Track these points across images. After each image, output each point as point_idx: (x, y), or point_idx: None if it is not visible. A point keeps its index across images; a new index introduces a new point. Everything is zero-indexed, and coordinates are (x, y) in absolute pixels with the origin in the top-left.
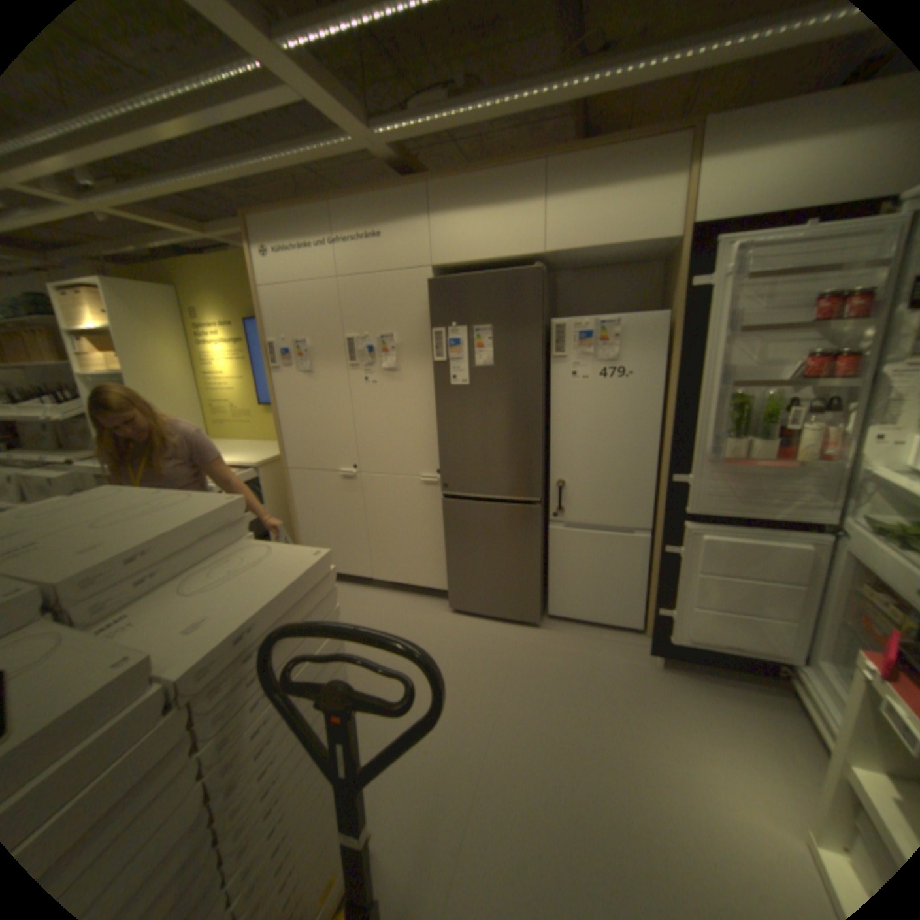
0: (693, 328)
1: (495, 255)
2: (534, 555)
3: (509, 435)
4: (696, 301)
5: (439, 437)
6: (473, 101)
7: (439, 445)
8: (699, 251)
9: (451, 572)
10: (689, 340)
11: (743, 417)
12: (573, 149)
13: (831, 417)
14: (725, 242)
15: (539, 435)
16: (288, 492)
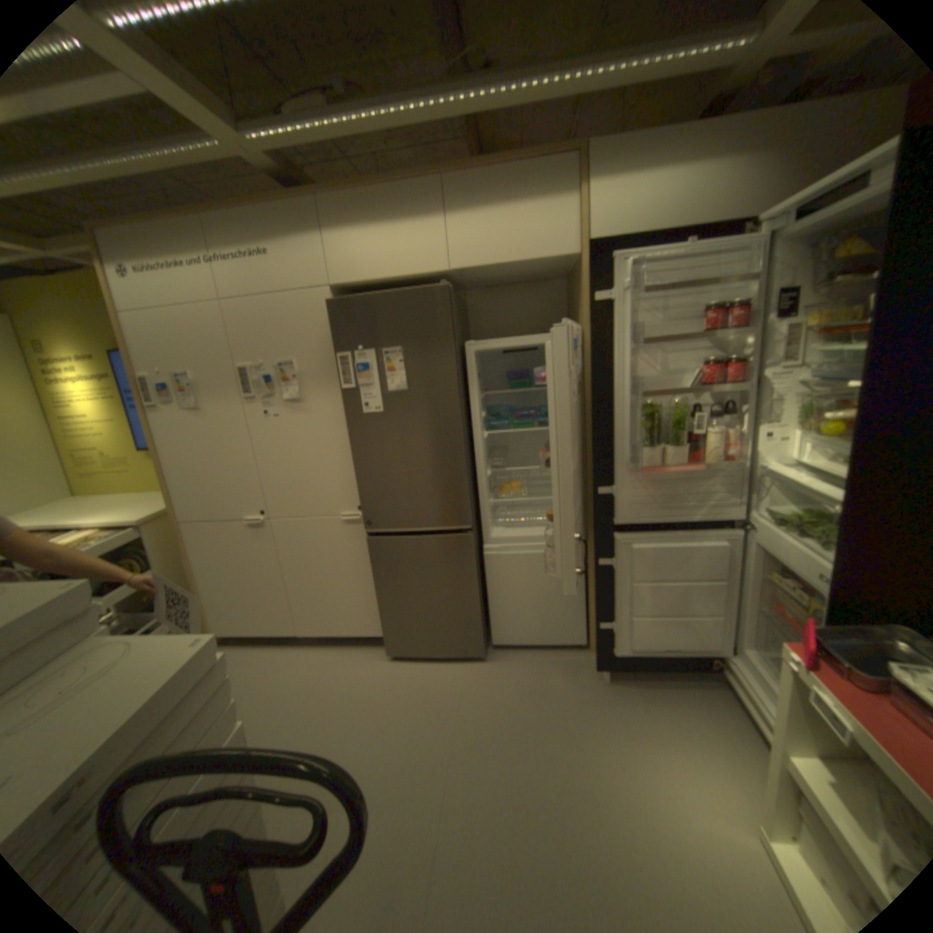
0: (599, 341)
1: (397, 272)
2: (471, 585)
3: (432, 462)
4: (599, 315)
5: (356, 470)
6: (356, 109)
7: (357, 479)
8: (597, 267)
9: (384, 616)
10: (597, 354)
11: (654, 425)
12: (467, 165)
13: (728, 420)
14: (619, 258)
15: (463, 459)
16: (180, 551)
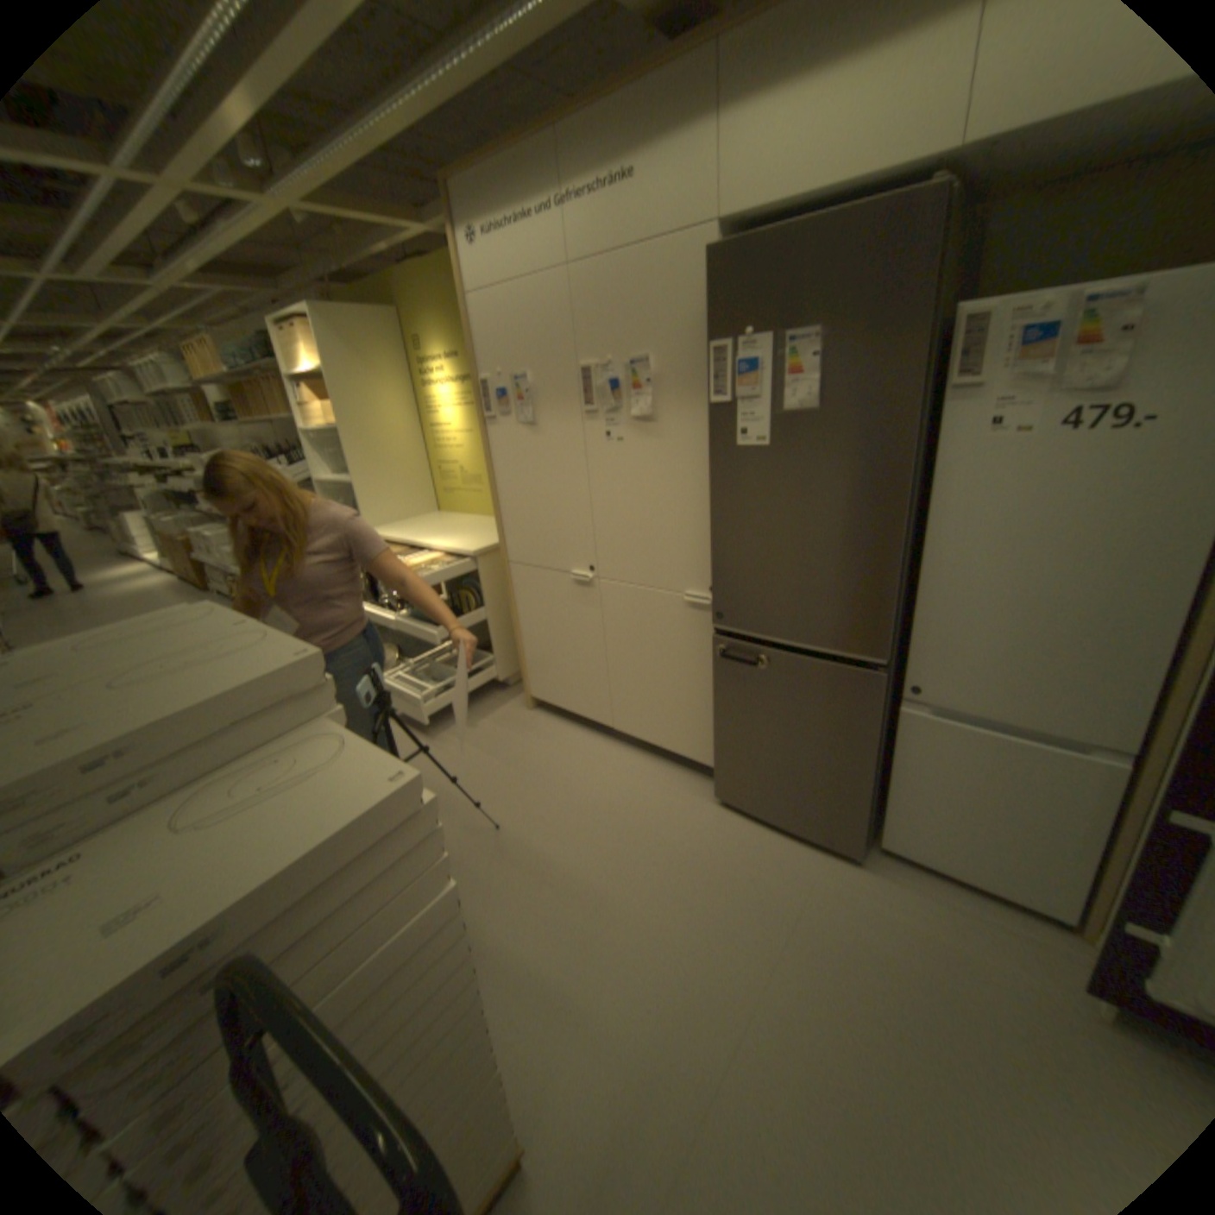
0: None
1: (843, 173)
2: (864, 753)
3: (838, 541)
4: None
5: (714, 533)
6: None
7: (714, 547)
8: None
9: (721, 747)
10: None
11: None
12: None
13: None
14: None
15: (898, 545)
16: (509, 596)
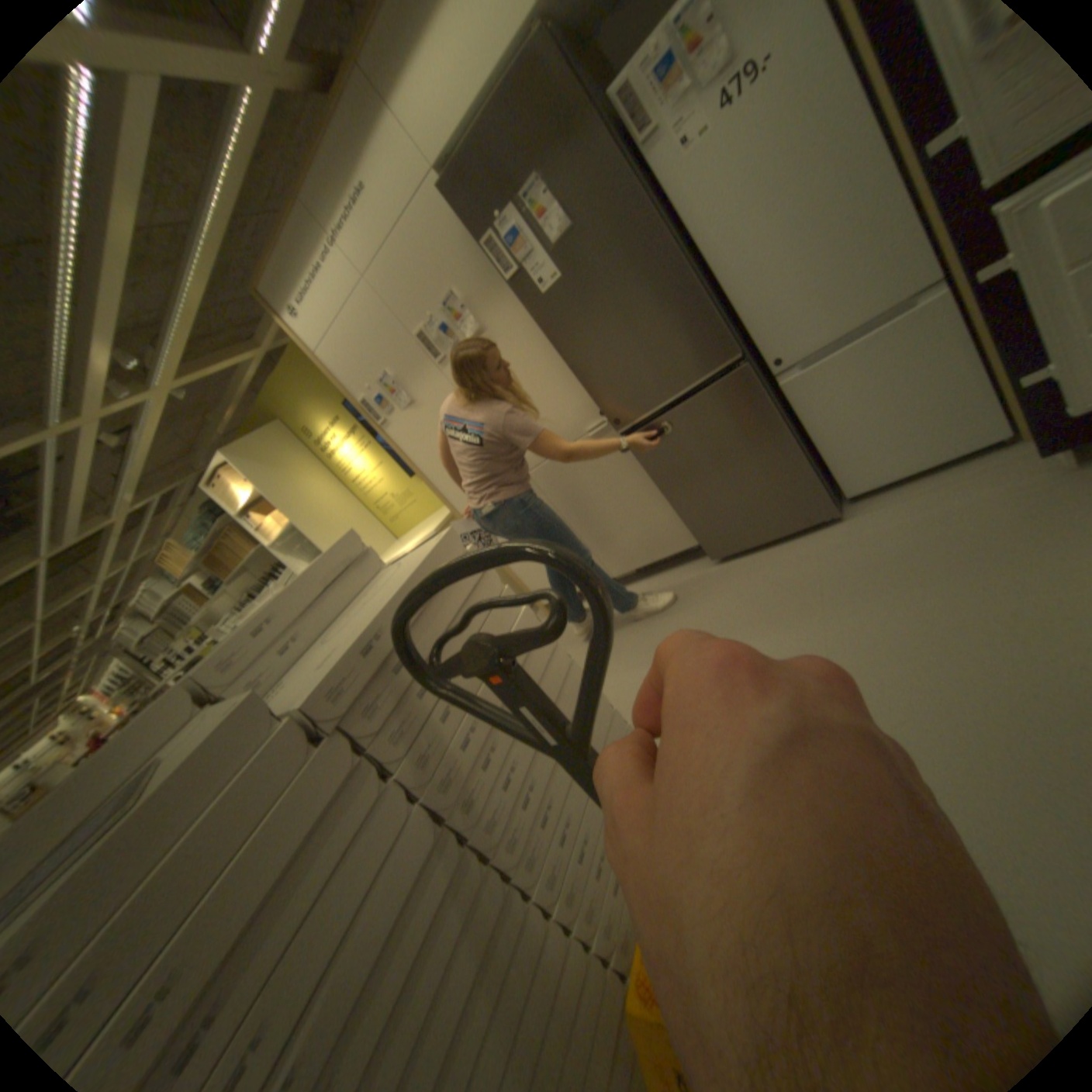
0: None
1: (482, 76)
2: (777, 430)
3: (648, 298)
4: None
5: (575, 371)
6: None
7: (582, 380)
8: None
9: (688, 517)
10: None
11: None
12: None
13: None
14: None
15: (685, 267)
16: None
